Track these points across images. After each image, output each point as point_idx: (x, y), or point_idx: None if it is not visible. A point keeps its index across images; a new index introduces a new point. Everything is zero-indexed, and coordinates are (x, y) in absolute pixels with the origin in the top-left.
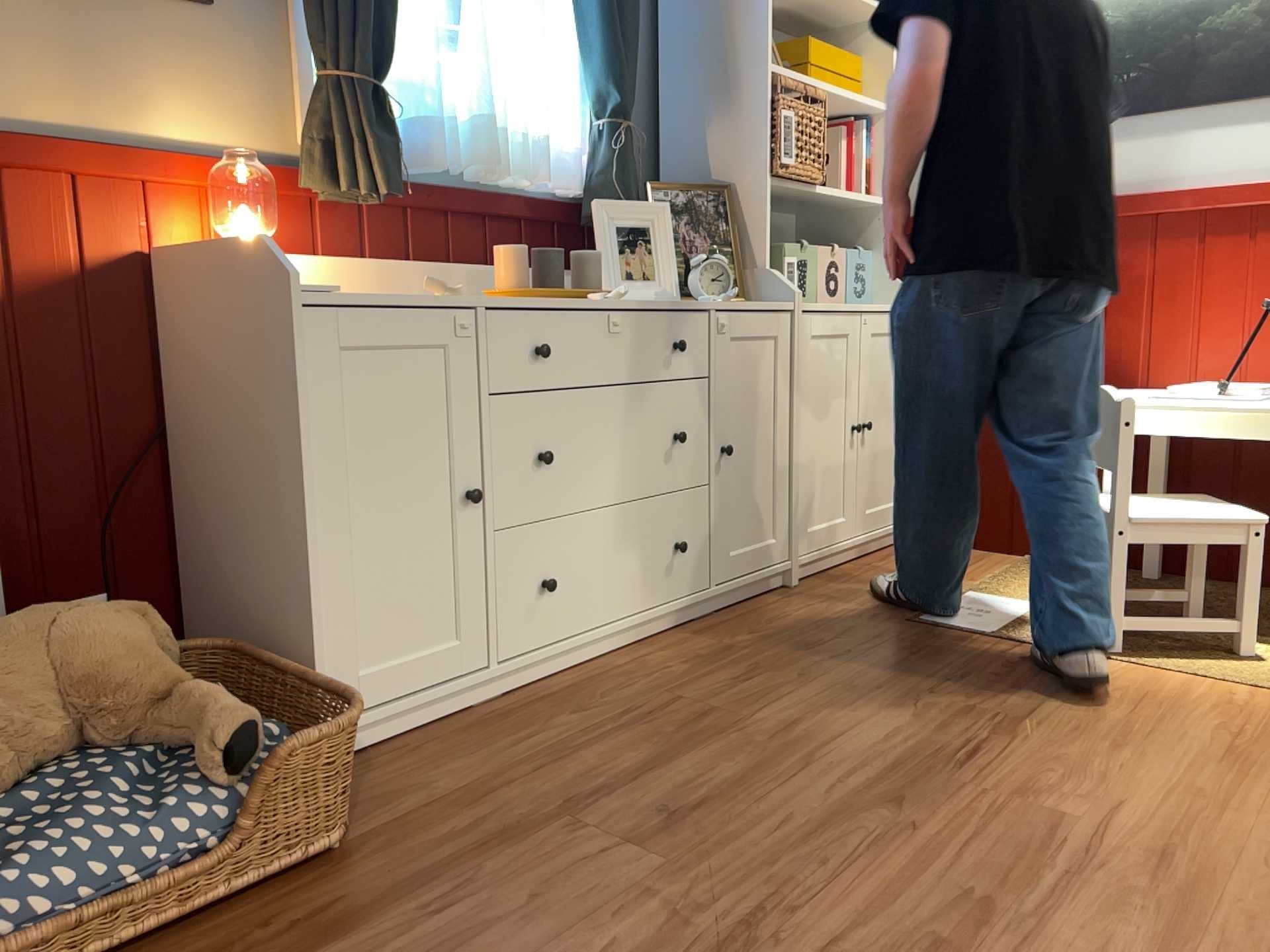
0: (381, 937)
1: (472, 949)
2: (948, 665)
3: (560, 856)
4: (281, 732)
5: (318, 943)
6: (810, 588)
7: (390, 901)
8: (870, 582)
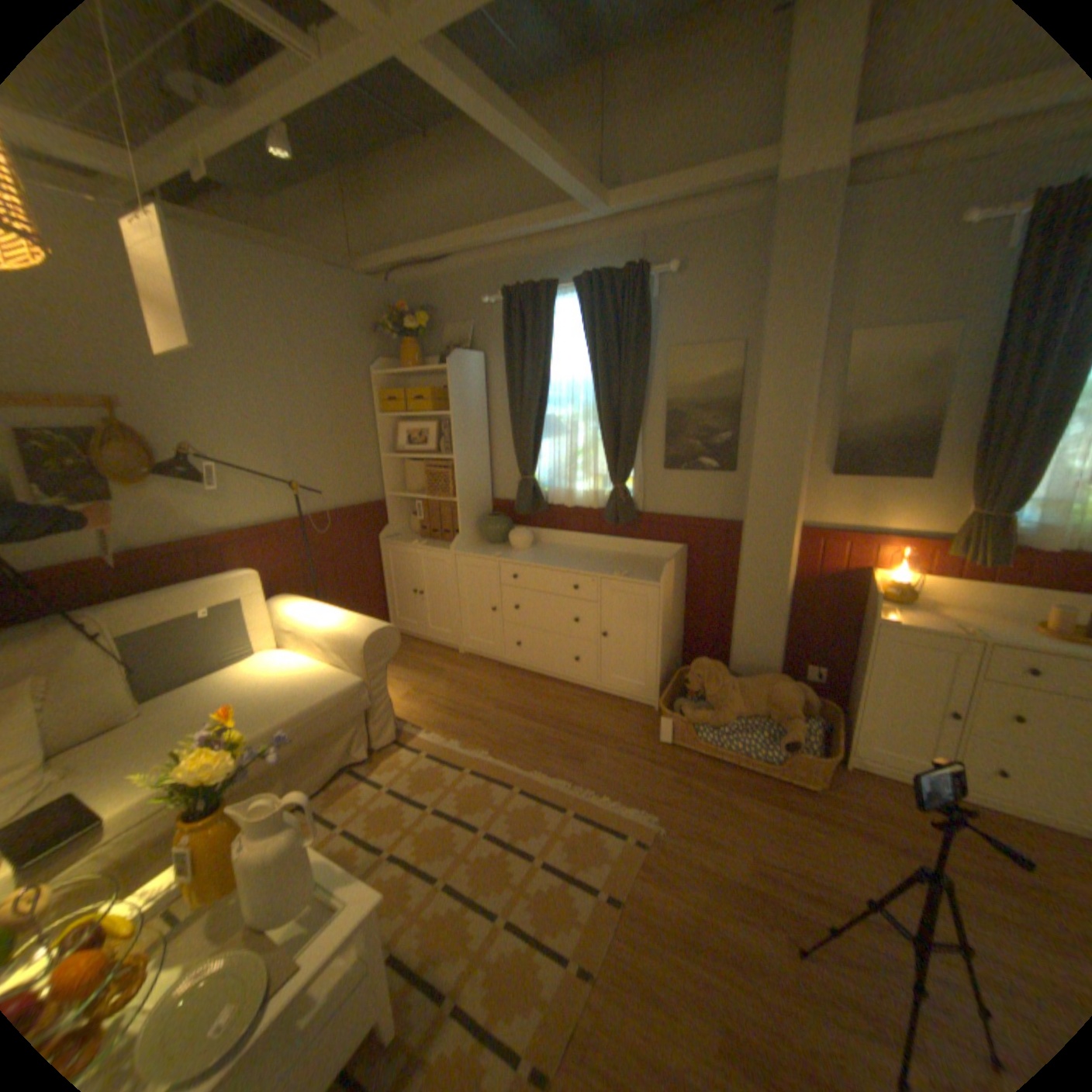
0: (799, 821)
1: (814, 846)
2: None
3: (875, 857)
4: (820, 750)
5: (786, 808)
6: None
7: (813, 817)
8: None
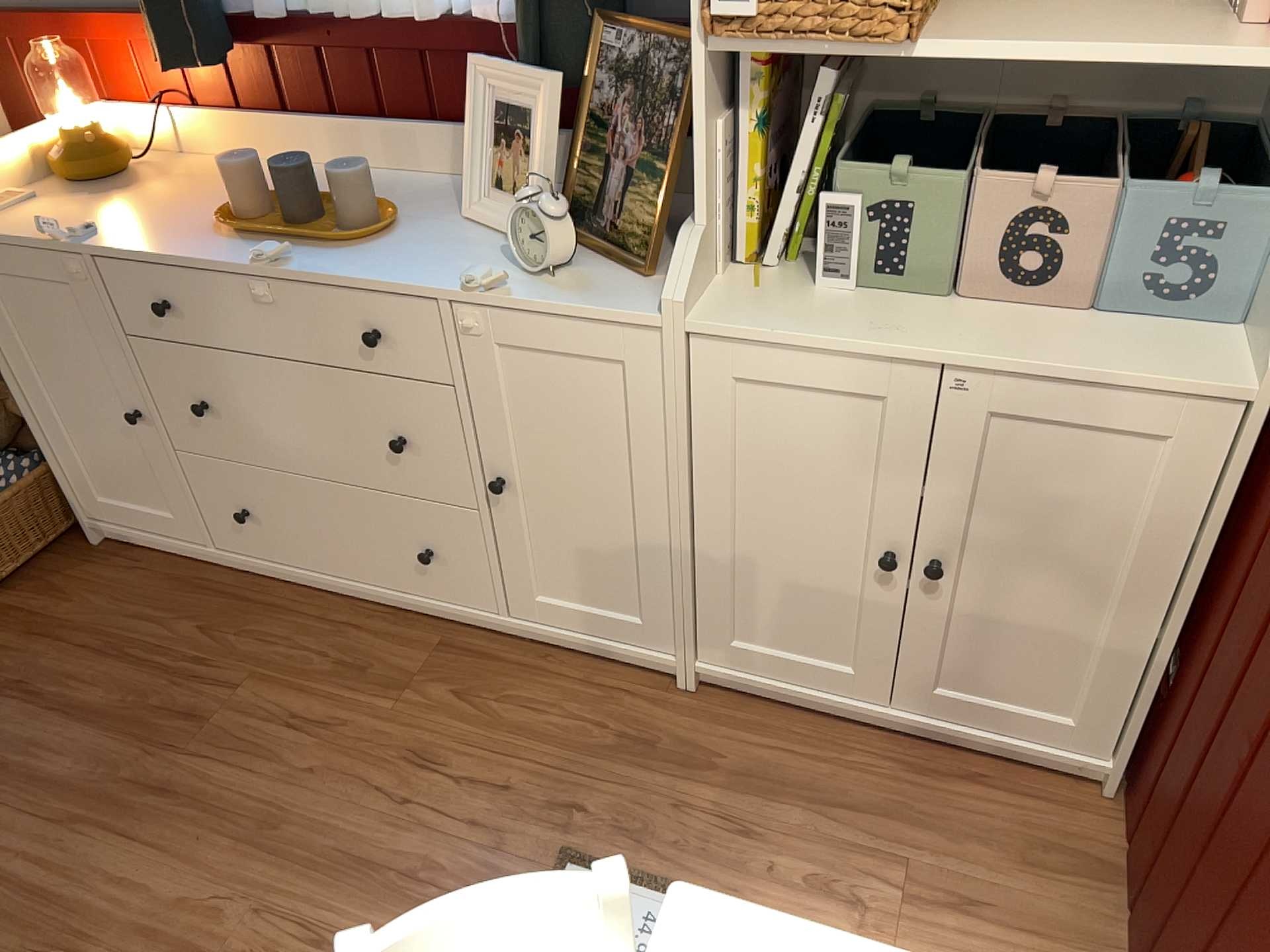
0: None
1: None
2: (373, 914)
3: None
4: None
5: None
6: (687, 707)
7: None
8: (758, 772)
